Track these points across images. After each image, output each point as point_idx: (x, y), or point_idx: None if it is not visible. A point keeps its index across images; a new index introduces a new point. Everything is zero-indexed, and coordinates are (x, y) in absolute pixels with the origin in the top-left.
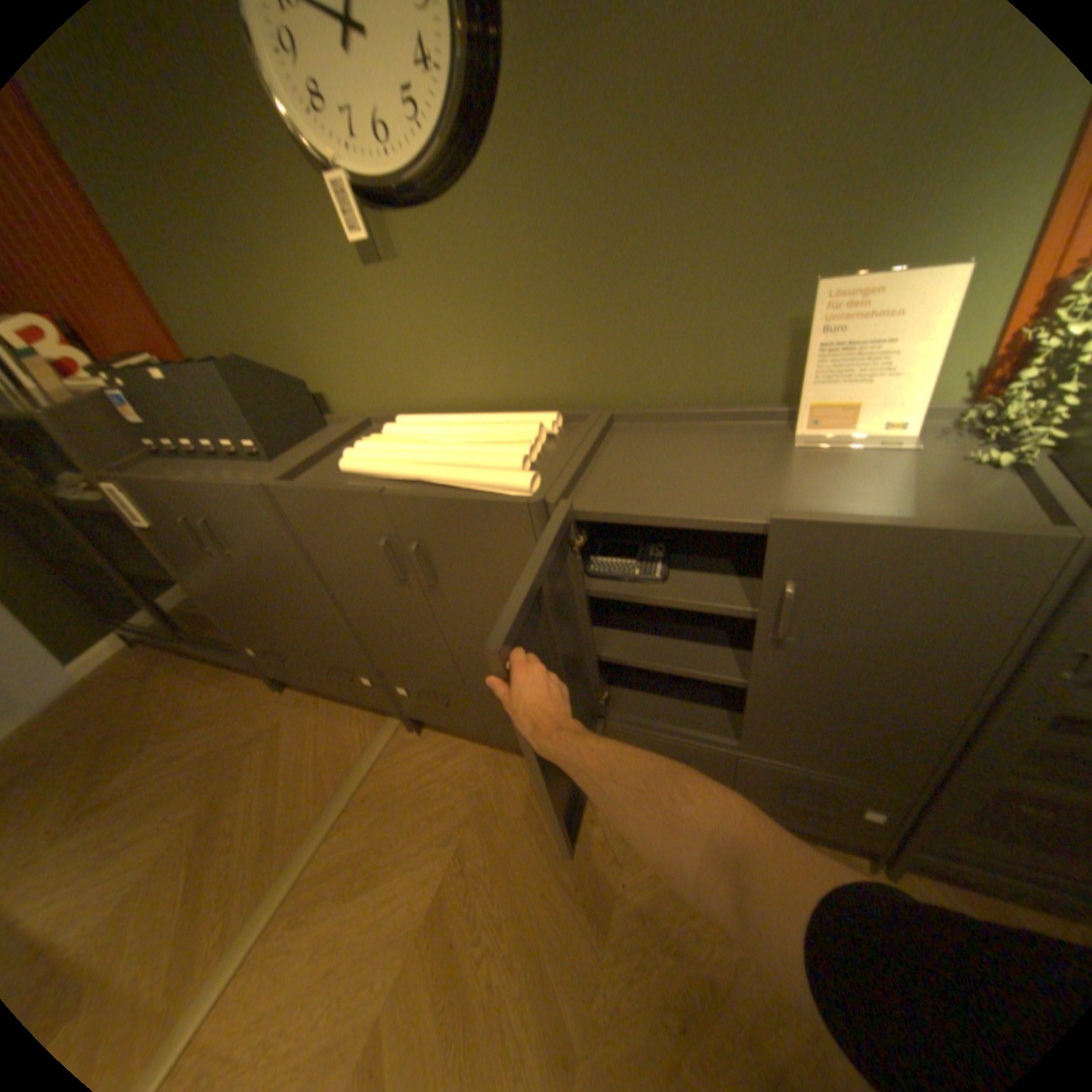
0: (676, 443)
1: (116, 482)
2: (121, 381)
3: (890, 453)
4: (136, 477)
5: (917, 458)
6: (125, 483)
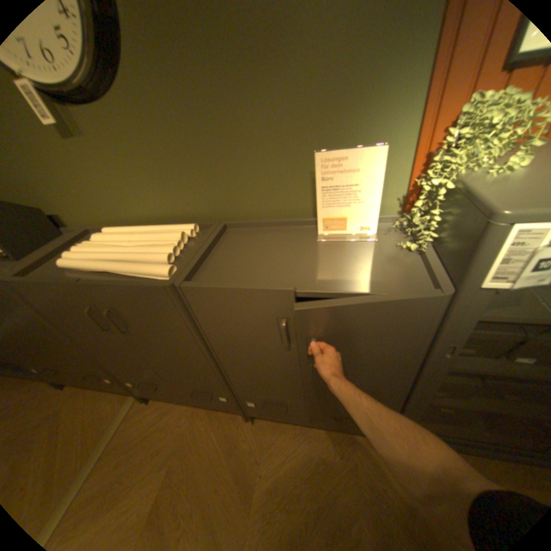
0: (258, 241)
1: None
2: None
3: (362, 244)
4: None
5: (375, 246)
6: None
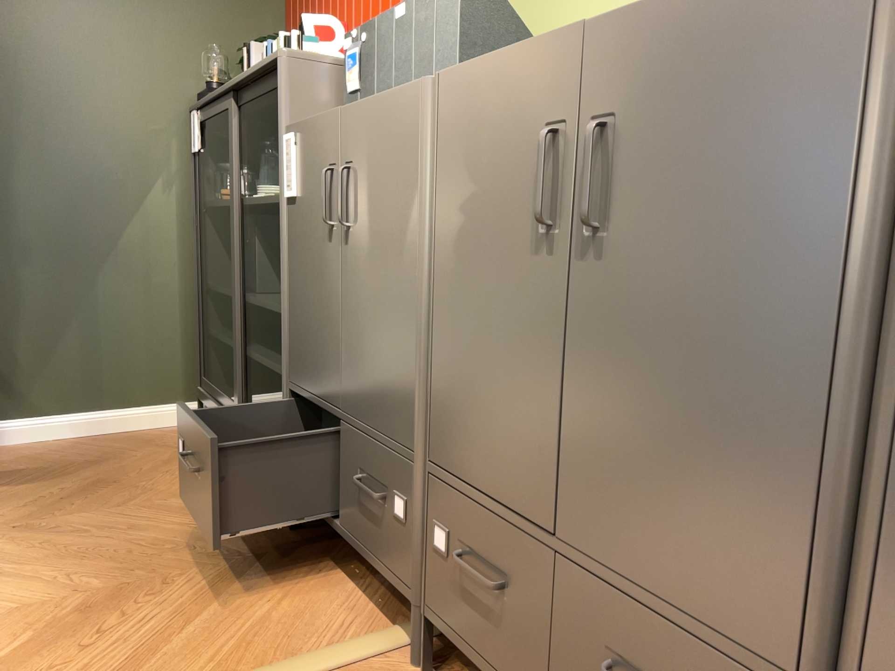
0: None
1: (299, 131)
2: (366, 39)
3: None
4: (319, 117)
5: None
6: (306, 129)
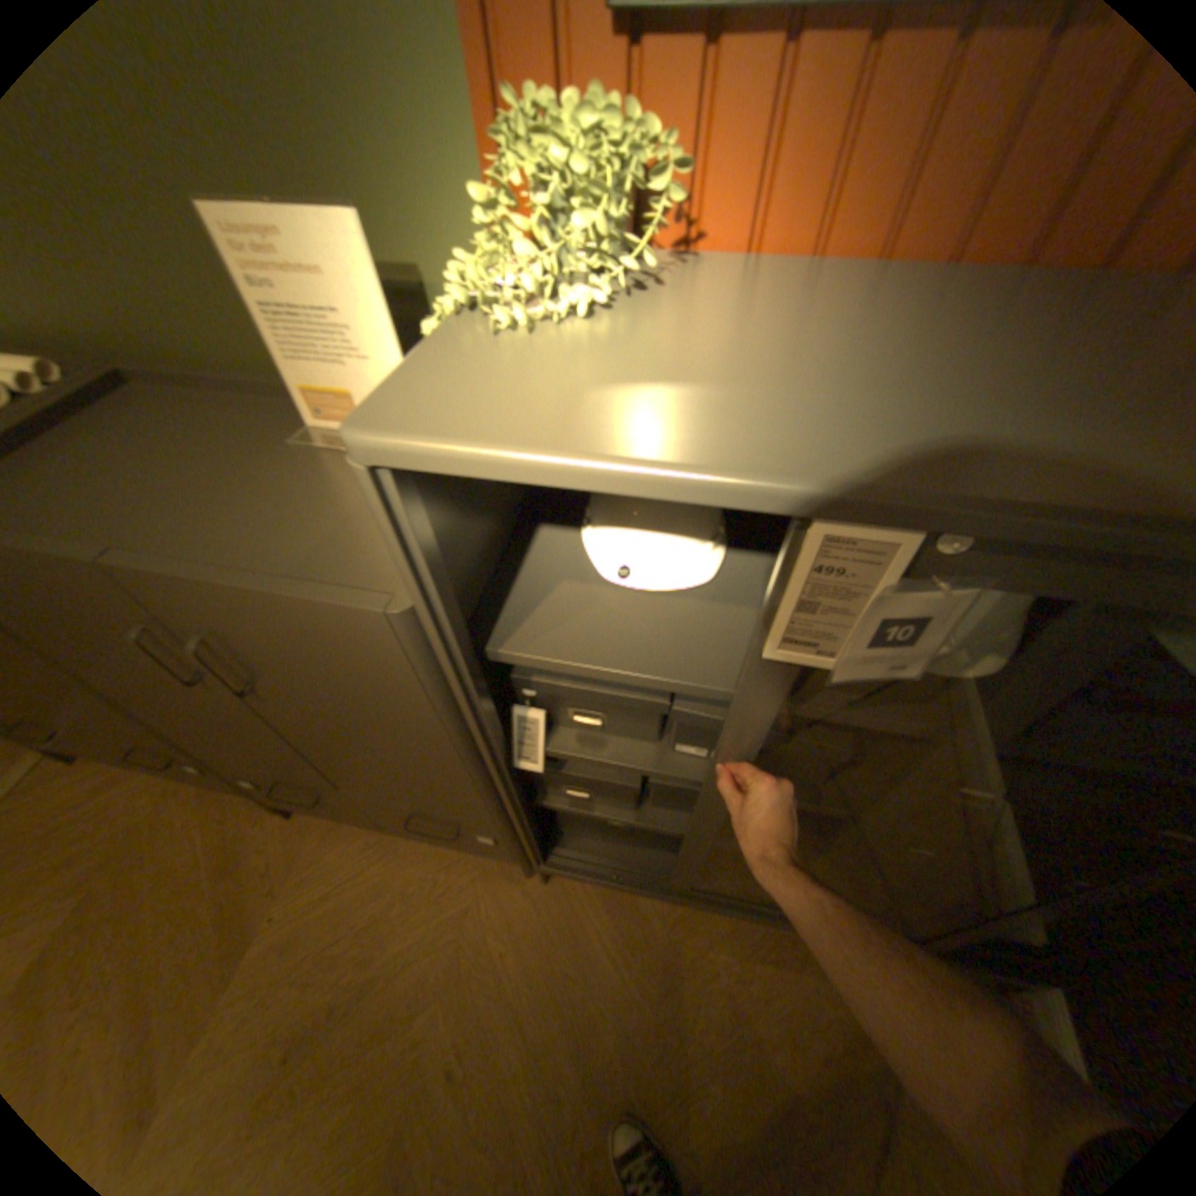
0: (171, 425)
1: None
2: None
3: None
4: None
5: None
6: None
